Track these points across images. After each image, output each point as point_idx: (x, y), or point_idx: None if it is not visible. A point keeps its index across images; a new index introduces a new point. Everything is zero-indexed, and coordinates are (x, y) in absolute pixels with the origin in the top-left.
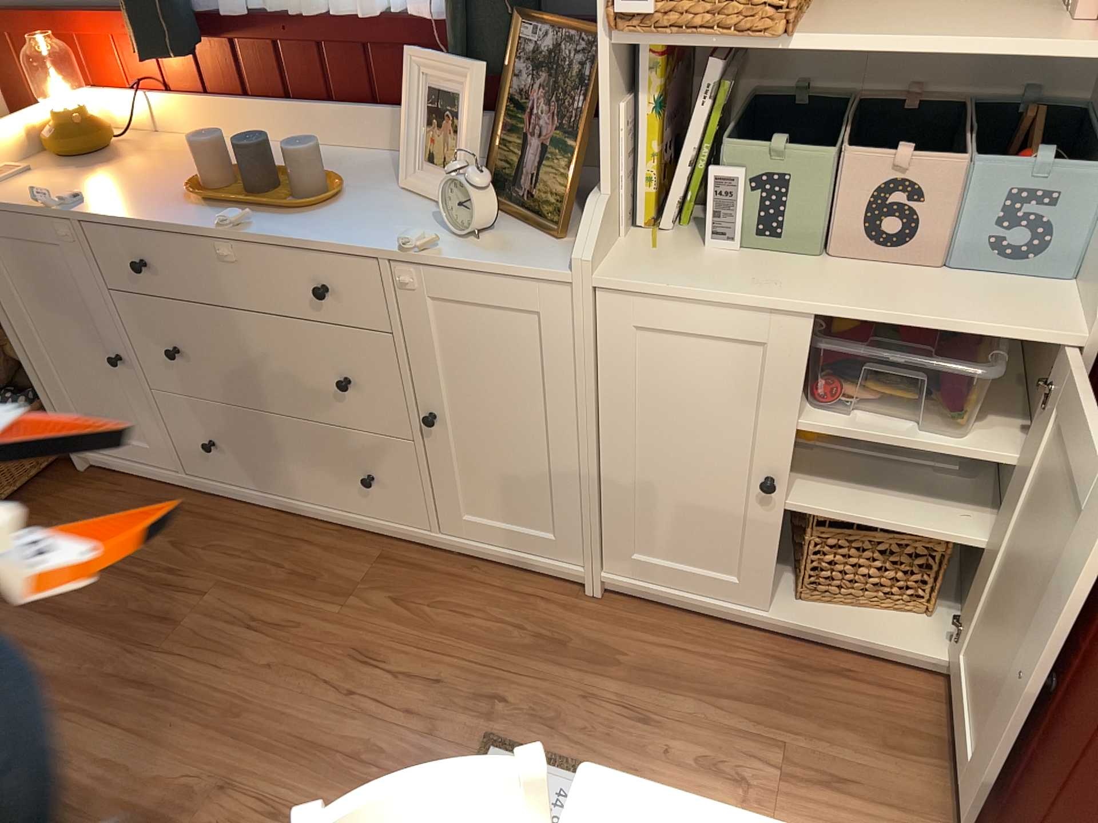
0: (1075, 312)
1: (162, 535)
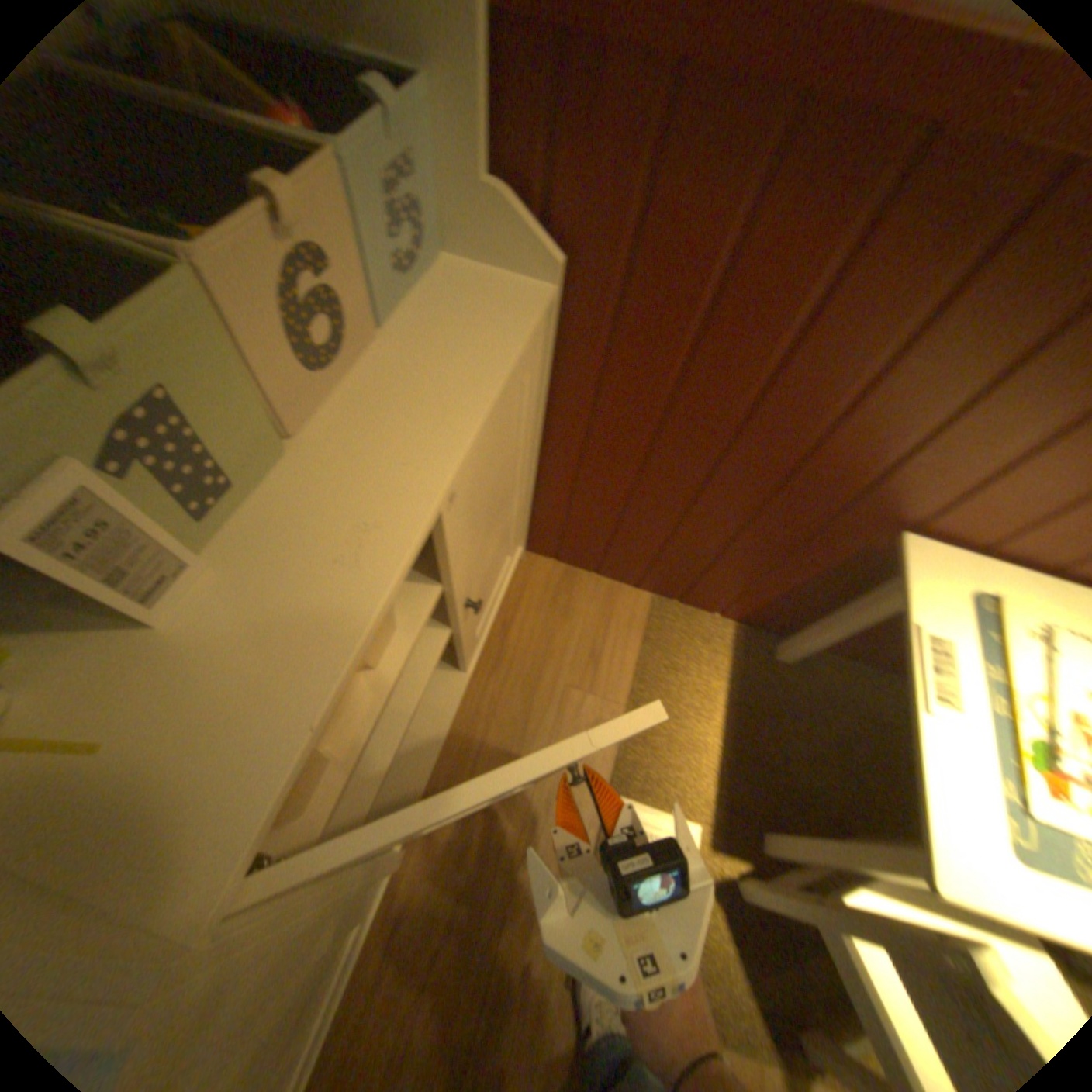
0: (517, 267)
1: None
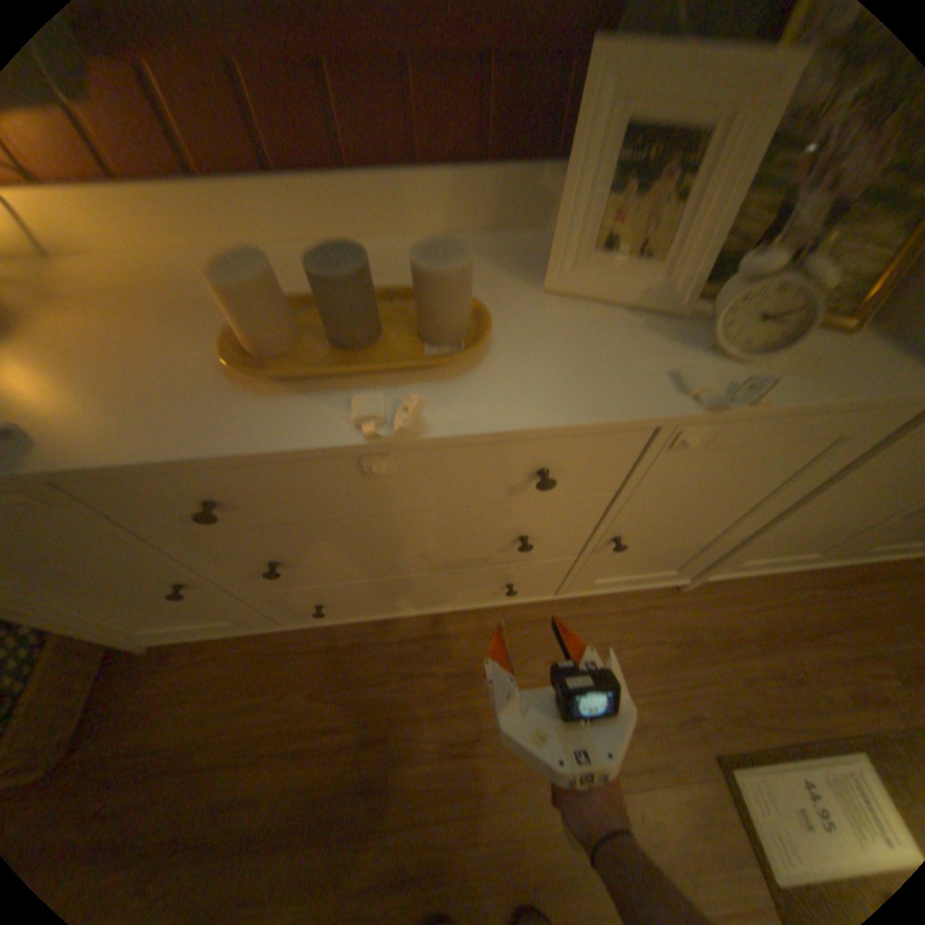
0: None
1: (285, 701)
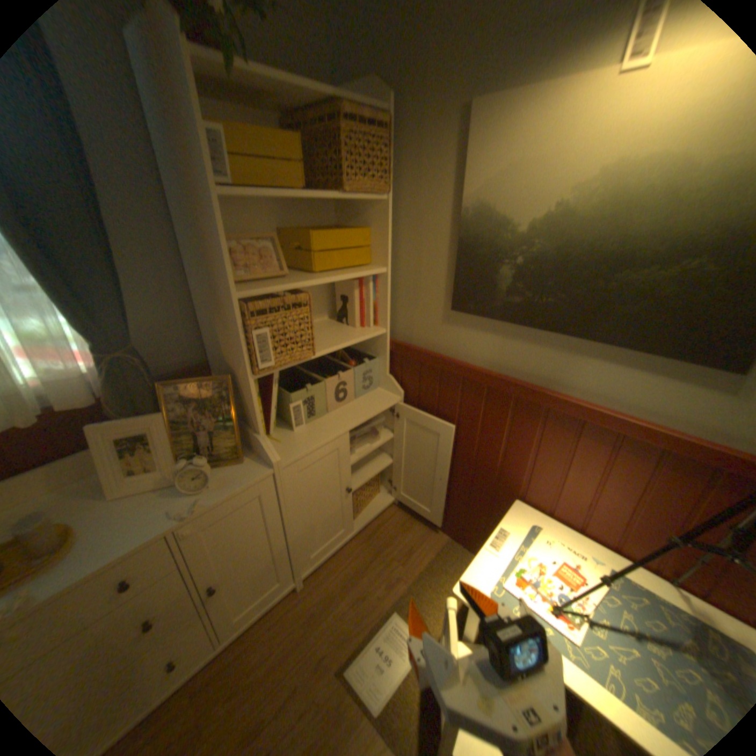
0: (392, 393)
1: None
